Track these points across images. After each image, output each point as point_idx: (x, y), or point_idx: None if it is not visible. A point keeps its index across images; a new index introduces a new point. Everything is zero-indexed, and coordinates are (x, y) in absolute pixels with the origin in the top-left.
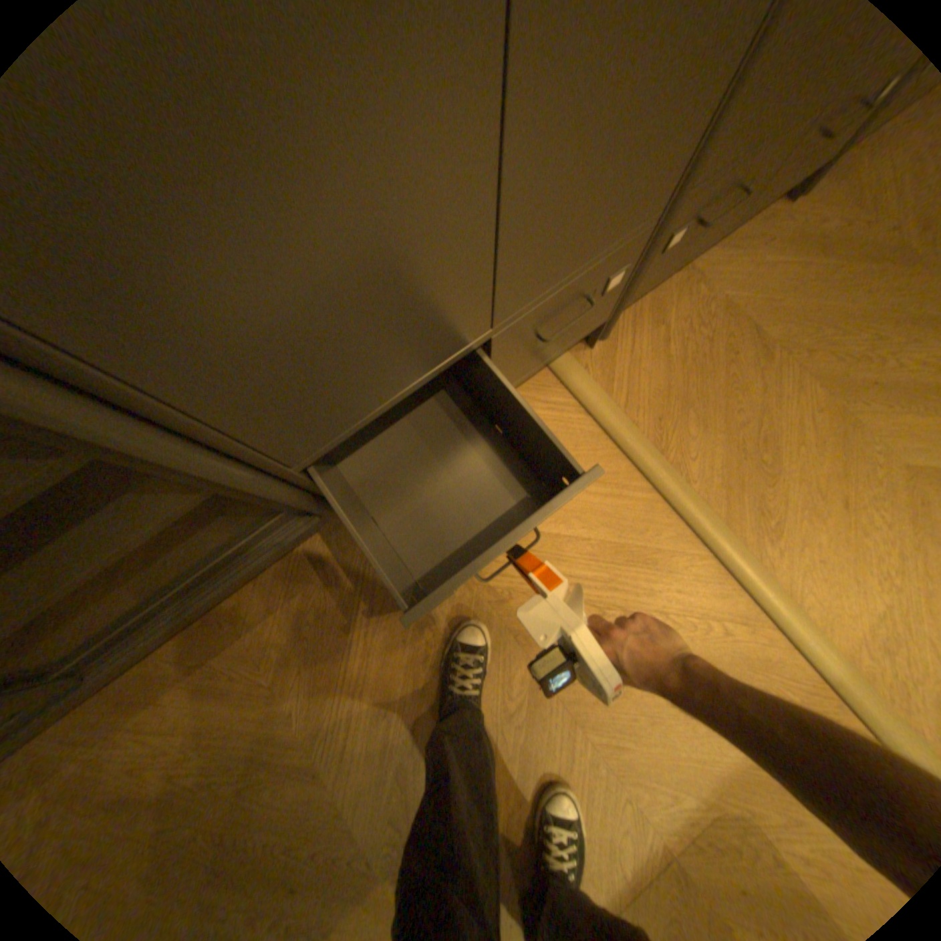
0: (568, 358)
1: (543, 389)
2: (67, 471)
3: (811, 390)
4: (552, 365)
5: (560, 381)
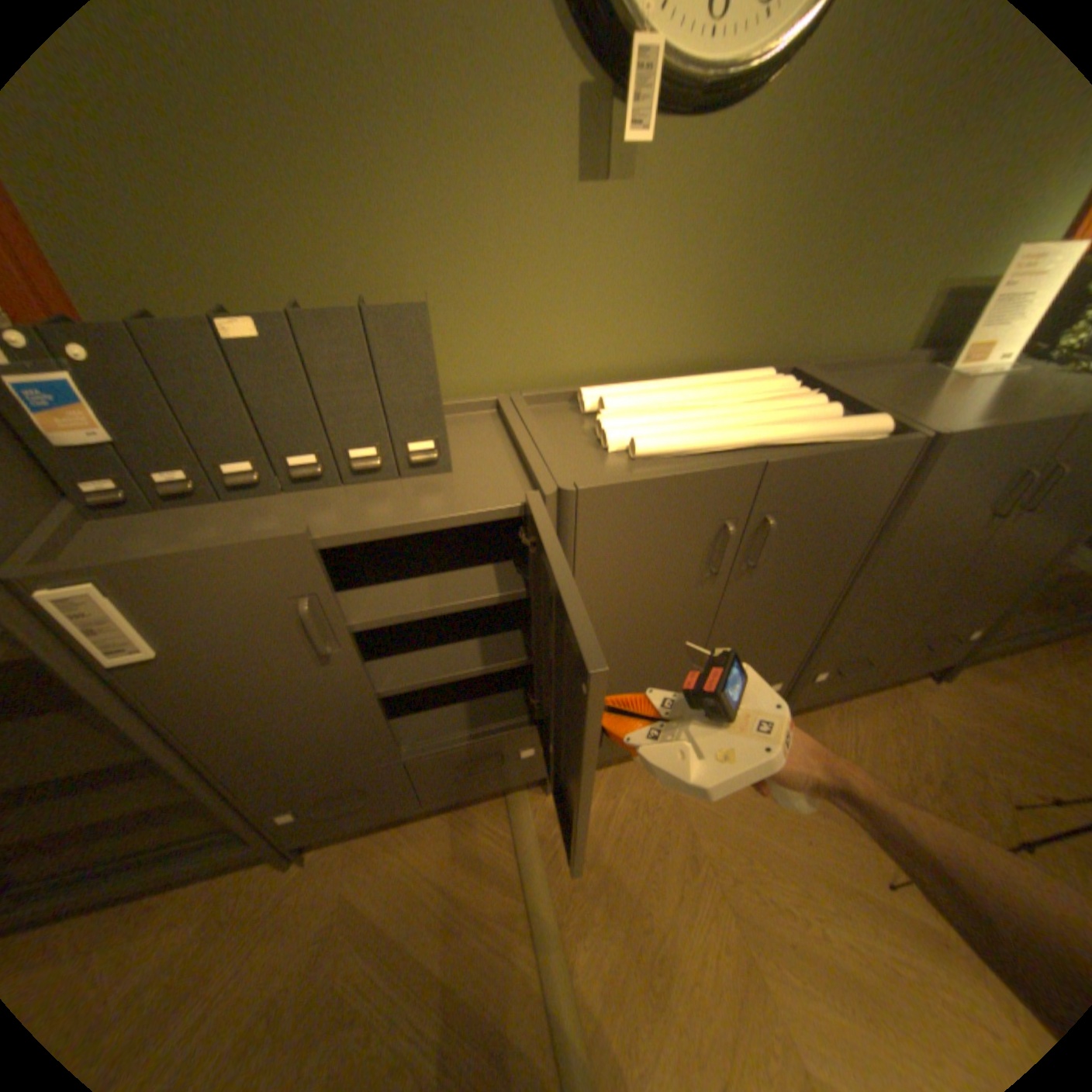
0: (524, 795)
1: (493, 814)
2: (138, 758)
3: (725, 924)
4: (509, 796)
5: (509, 813)
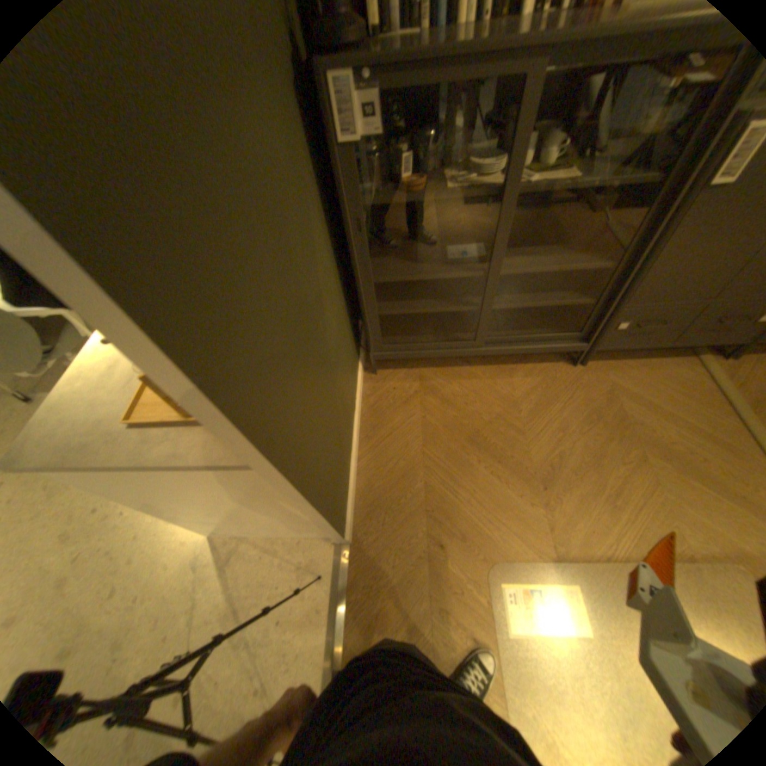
0: (713, 358)
1: (692, 364)
2: (606, 267)
3: None
4: (702, 357)
5: (704, 364)
